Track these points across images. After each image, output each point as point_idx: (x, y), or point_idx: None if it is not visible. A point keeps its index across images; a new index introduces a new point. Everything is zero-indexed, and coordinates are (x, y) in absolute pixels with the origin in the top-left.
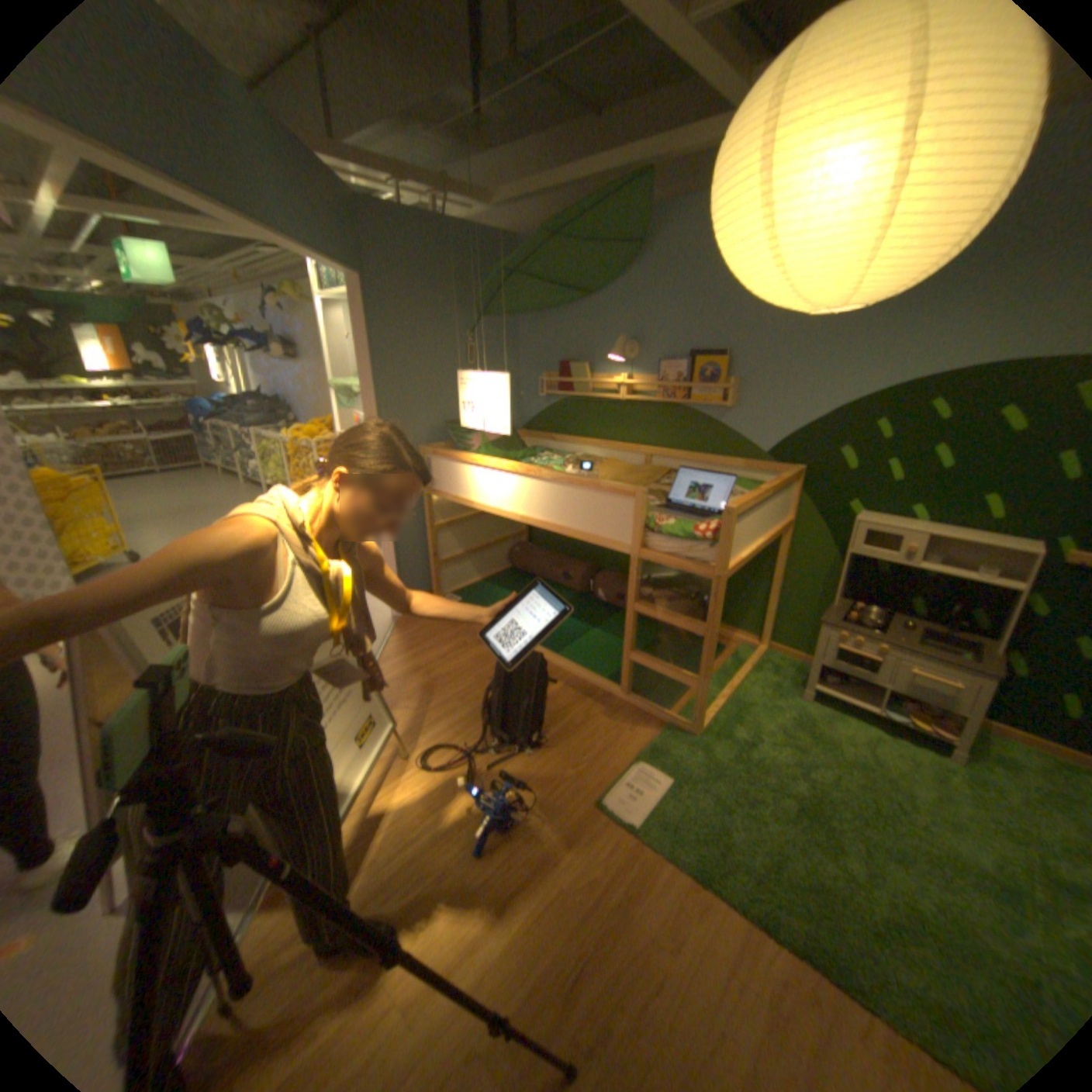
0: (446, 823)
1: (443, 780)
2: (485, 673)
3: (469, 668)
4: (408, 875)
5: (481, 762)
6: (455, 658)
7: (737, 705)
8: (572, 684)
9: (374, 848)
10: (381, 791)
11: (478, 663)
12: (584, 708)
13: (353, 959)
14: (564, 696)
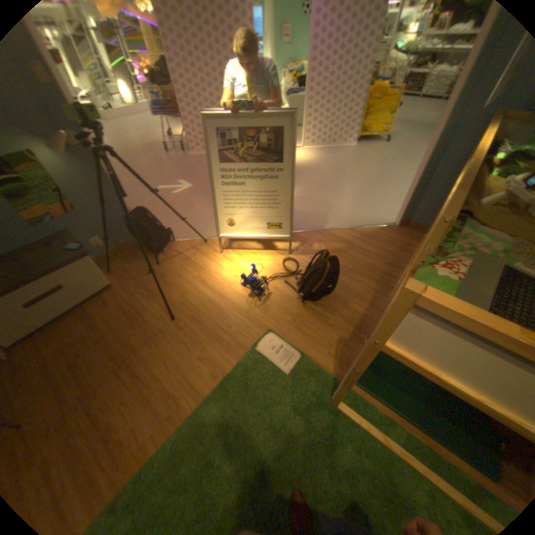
0: (258, 274)
1: (279, 269)
2: (360, 273)
3: (361, 265)
4: (238, 268)
5: (291, 280)
6: (368, 257)
7: (387, 462)
8: (368, 320)
9: (248, 257)
10: (272, 252)
11: (368, 268)
12: (344, 327)
13: (213, 262)
14: (353, 315)
